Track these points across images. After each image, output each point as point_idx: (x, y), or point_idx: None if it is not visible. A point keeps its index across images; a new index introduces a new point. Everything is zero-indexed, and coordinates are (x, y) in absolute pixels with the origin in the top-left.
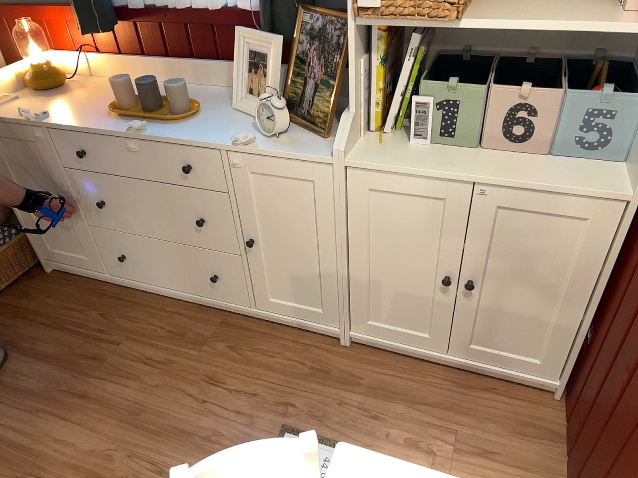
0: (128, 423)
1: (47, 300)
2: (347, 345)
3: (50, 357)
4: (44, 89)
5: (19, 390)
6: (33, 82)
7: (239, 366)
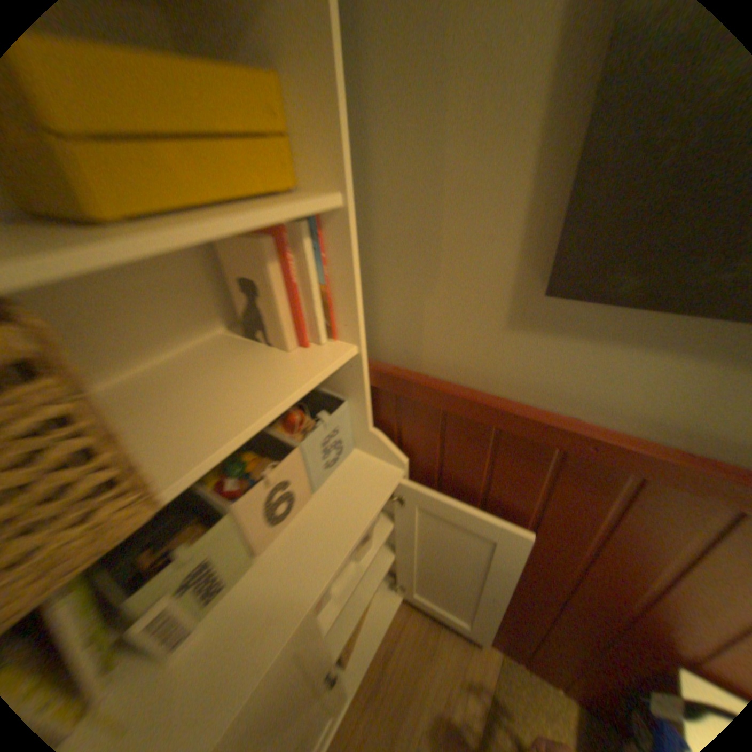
0: None
1: None
2: None
3: None
4: None
5: None
6: None
7: None
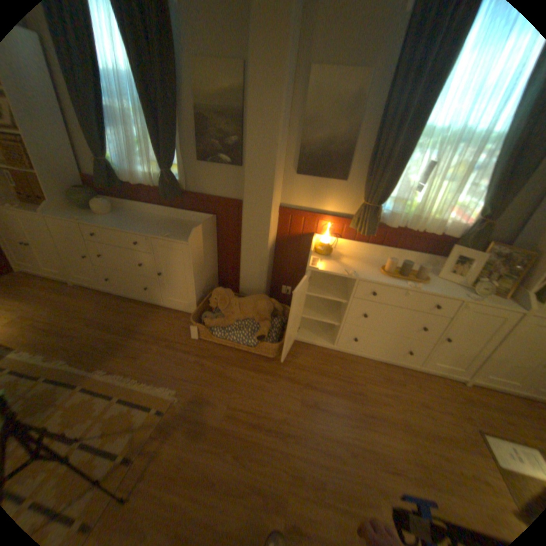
0: (408, 435)
1: (302, 359)
2: (469, 387)
3: (335, 395)
4: (326, 253)
5: (336, 417)
6: (319, 249)
7: (431, 399)
